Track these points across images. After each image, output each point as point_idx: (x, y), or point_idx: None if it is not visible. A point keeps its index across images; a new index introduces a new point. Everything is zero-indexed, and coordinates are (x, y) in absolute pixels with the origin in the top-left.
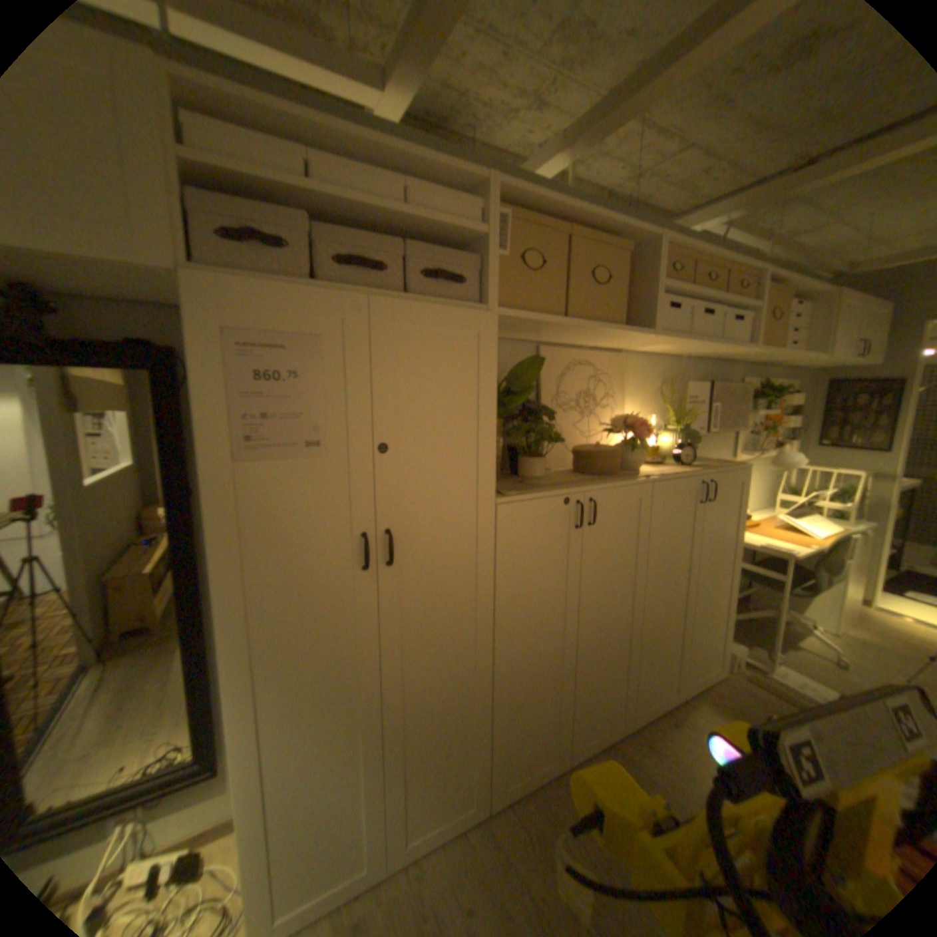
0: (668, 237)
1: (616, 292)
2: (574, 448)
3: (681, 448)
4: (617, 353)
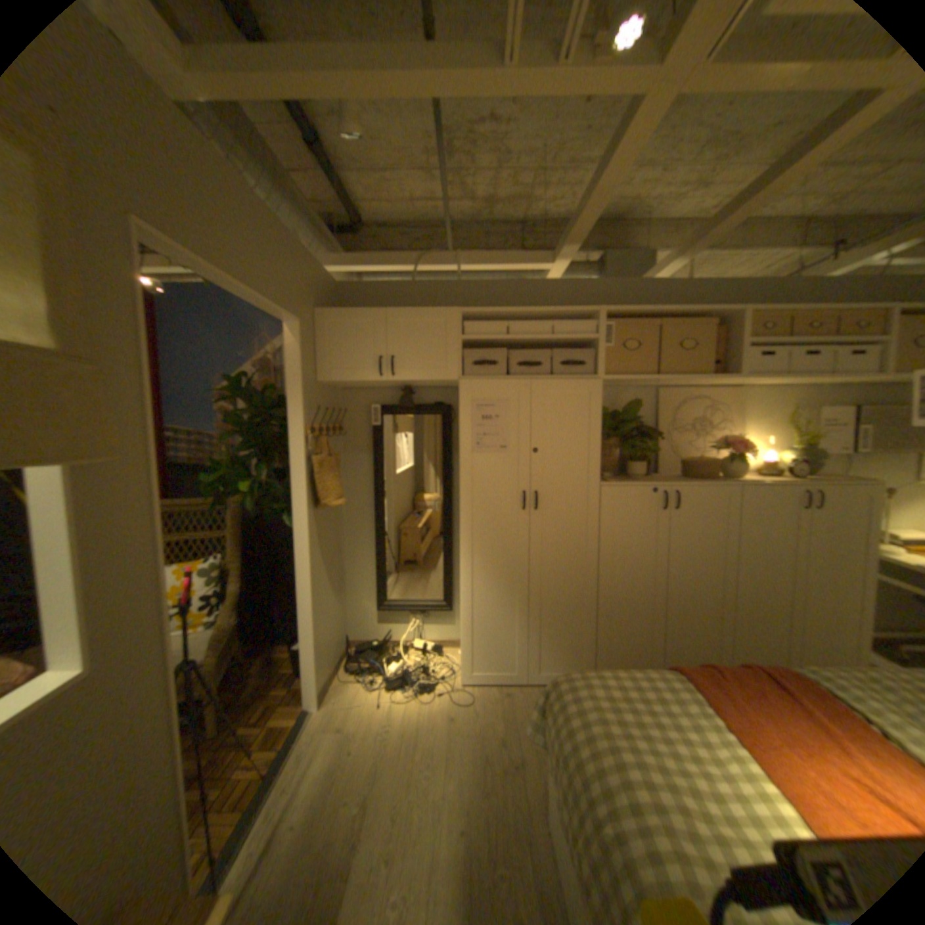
0: (751, 310)
1: (712, 350)
2: (685, 460)
3: (801, 464)
4: (737, 388)
